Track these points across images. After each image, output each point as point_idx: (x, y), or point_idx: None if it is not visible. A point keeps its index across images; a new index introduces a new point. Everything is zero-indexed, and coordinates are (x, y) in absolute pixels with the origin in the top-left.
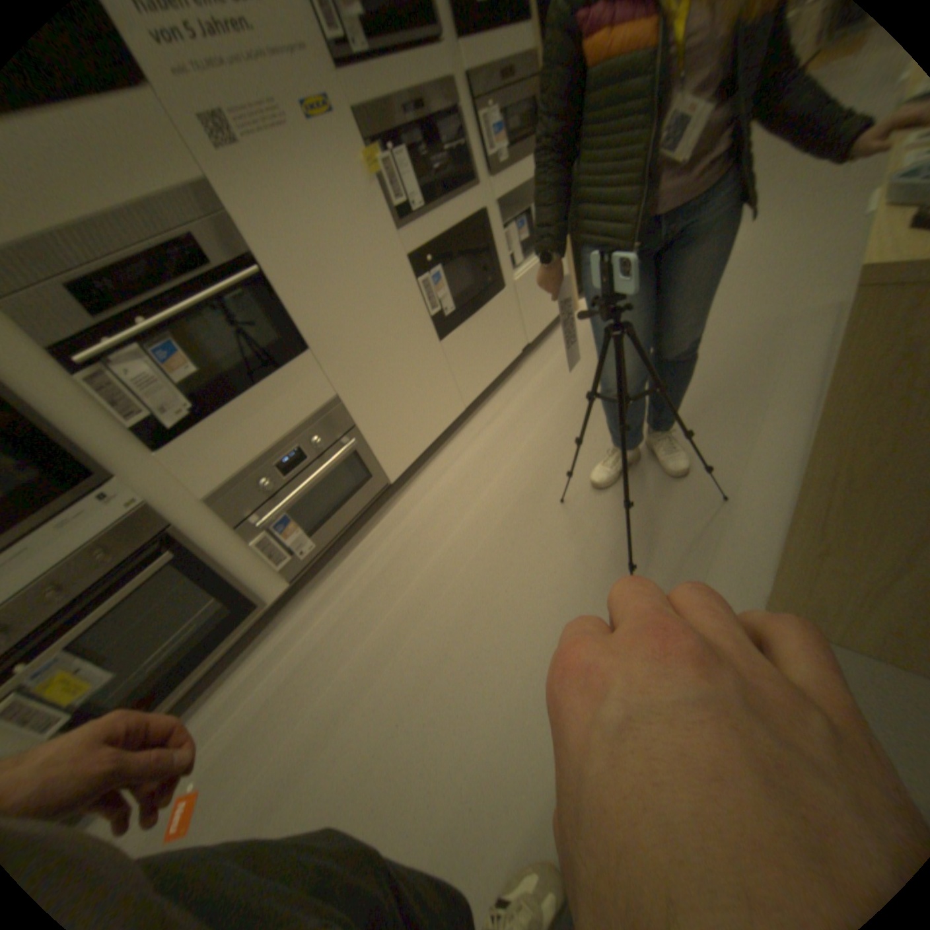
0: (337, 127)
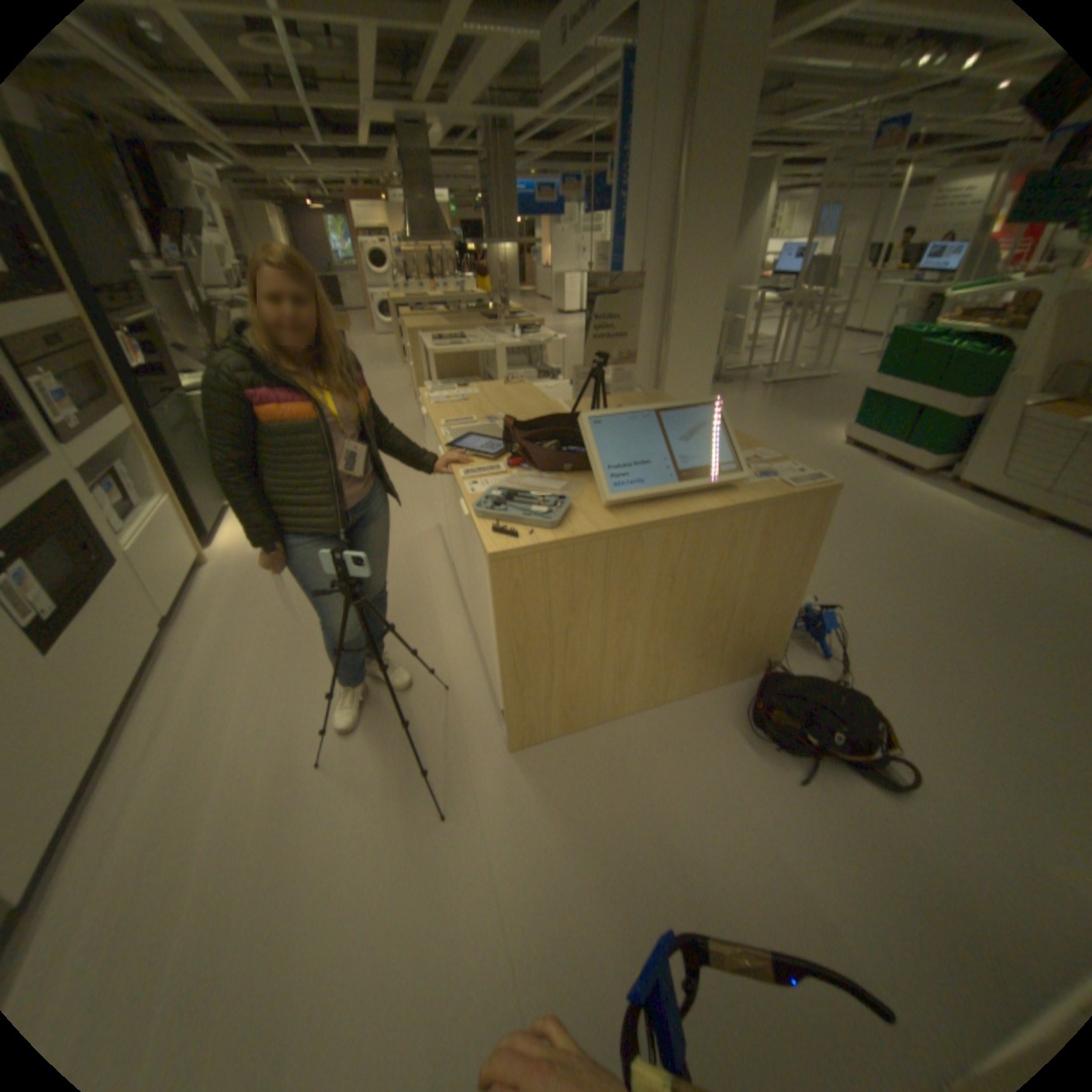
0: None
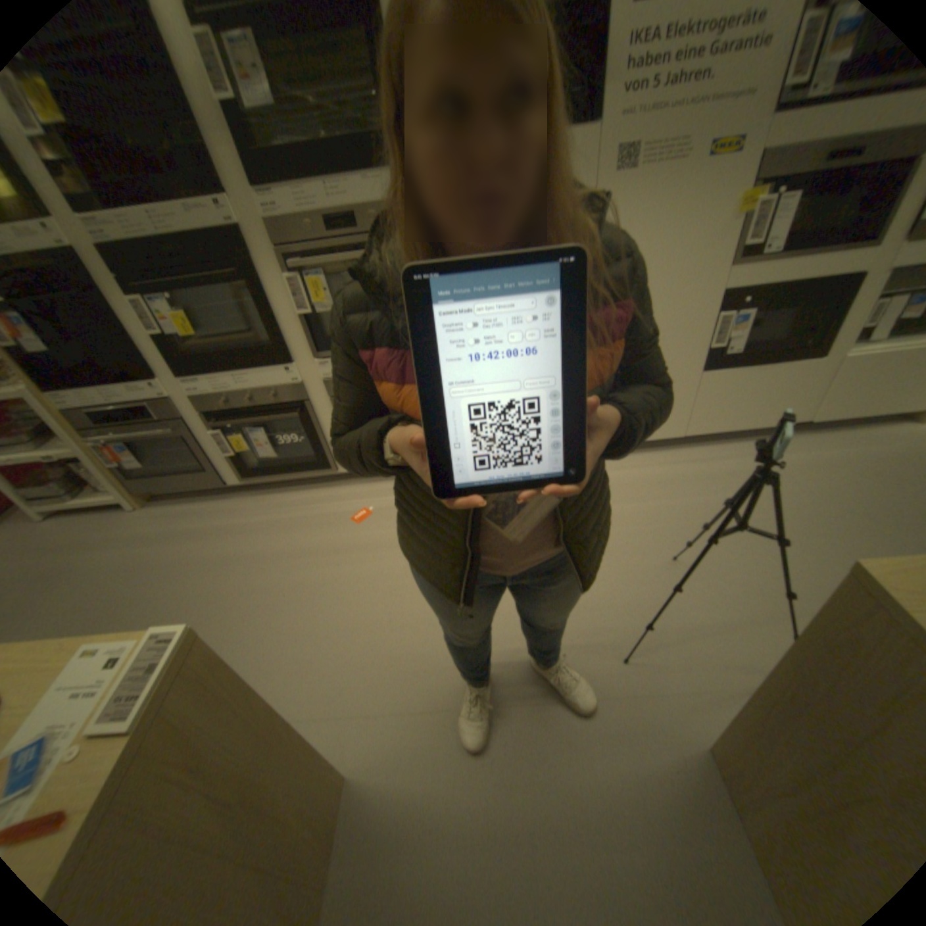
0: (737, 172)
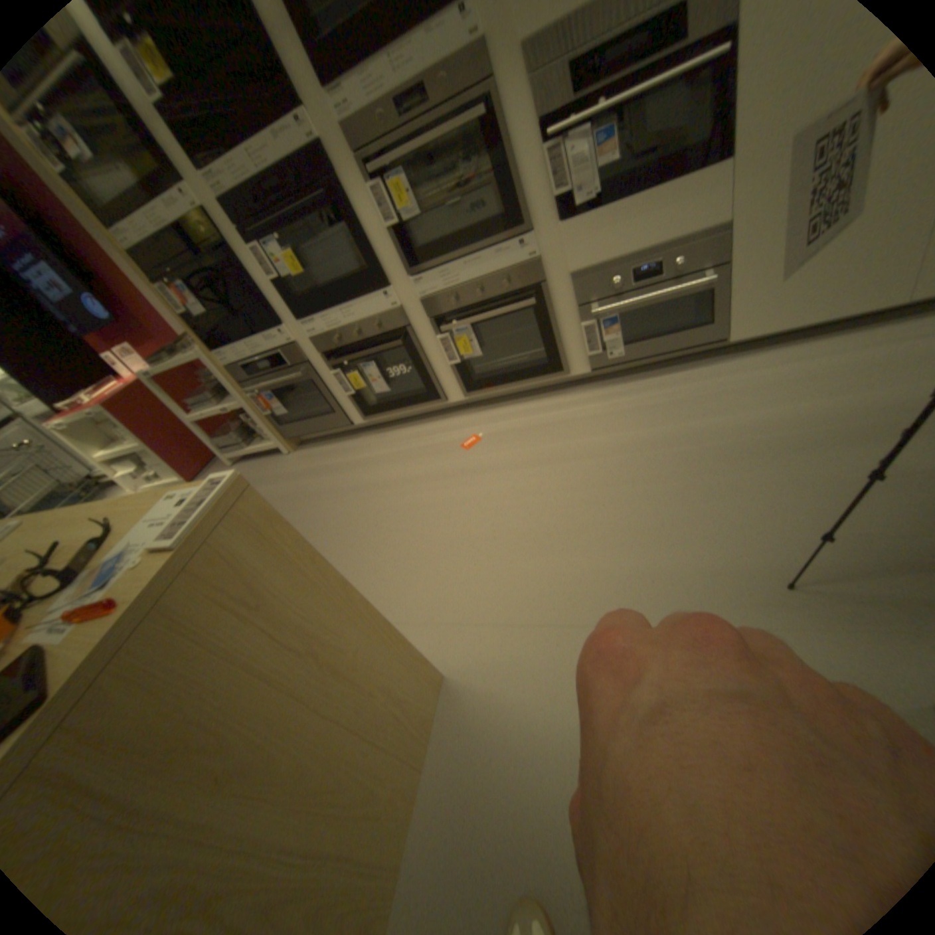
0: None
